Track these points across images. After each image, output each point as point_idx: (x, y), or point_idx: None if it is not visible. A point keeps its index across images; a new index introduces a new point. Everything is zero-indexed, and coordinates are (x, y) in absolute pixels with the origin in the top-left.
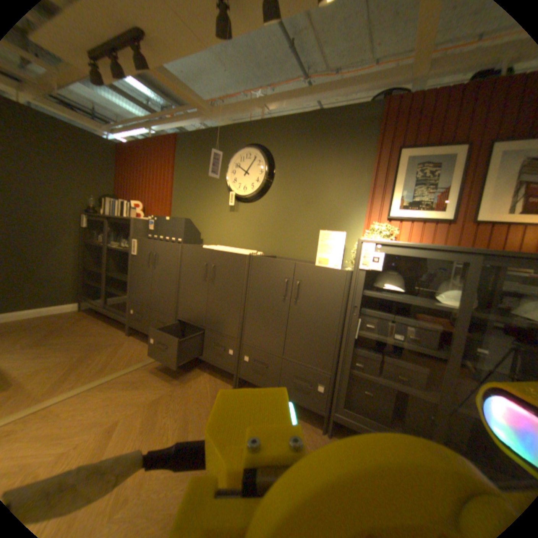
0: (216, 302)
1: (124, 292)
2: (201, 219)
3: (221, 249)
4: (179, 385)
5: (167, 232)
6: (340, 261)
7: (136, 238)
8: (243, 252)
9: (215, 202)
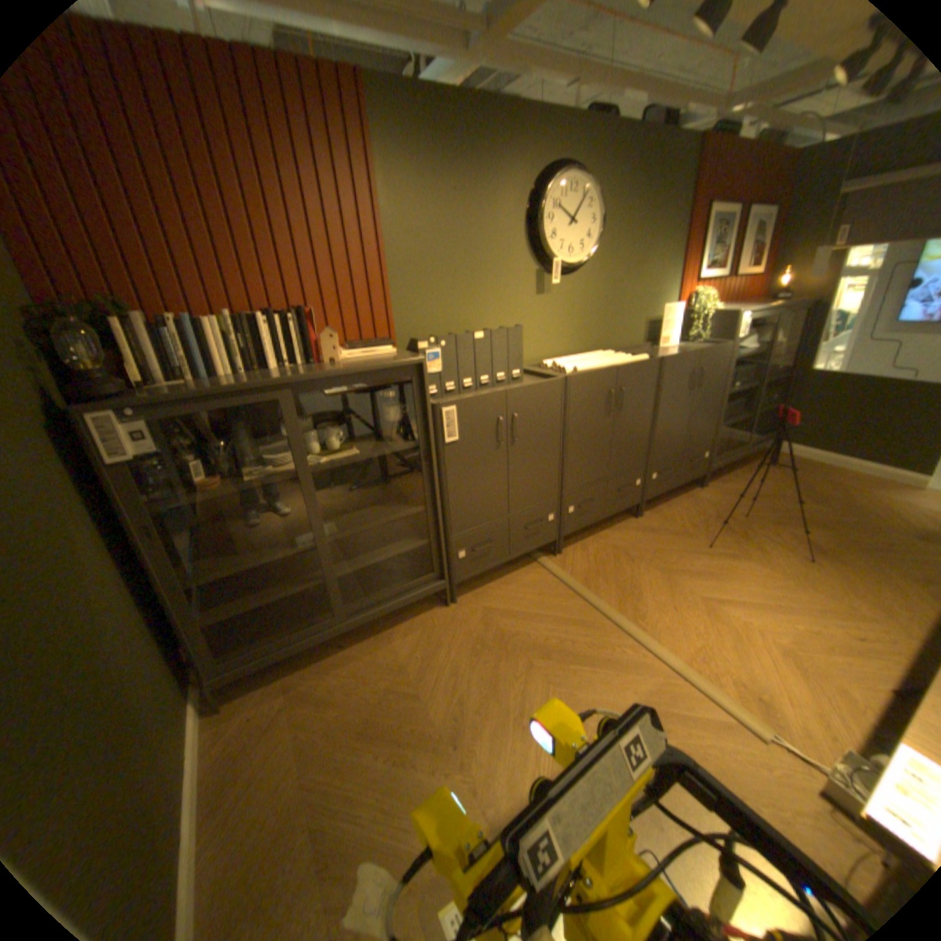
0: (623, 438)
1: (394, 546)
2: (479, 321)
3: (610, 364)
4: (631, 554)
5: (483, 369)
6: (678, 337)
7: (451, 405)
8: (641, 358)
9: (508, 282)
